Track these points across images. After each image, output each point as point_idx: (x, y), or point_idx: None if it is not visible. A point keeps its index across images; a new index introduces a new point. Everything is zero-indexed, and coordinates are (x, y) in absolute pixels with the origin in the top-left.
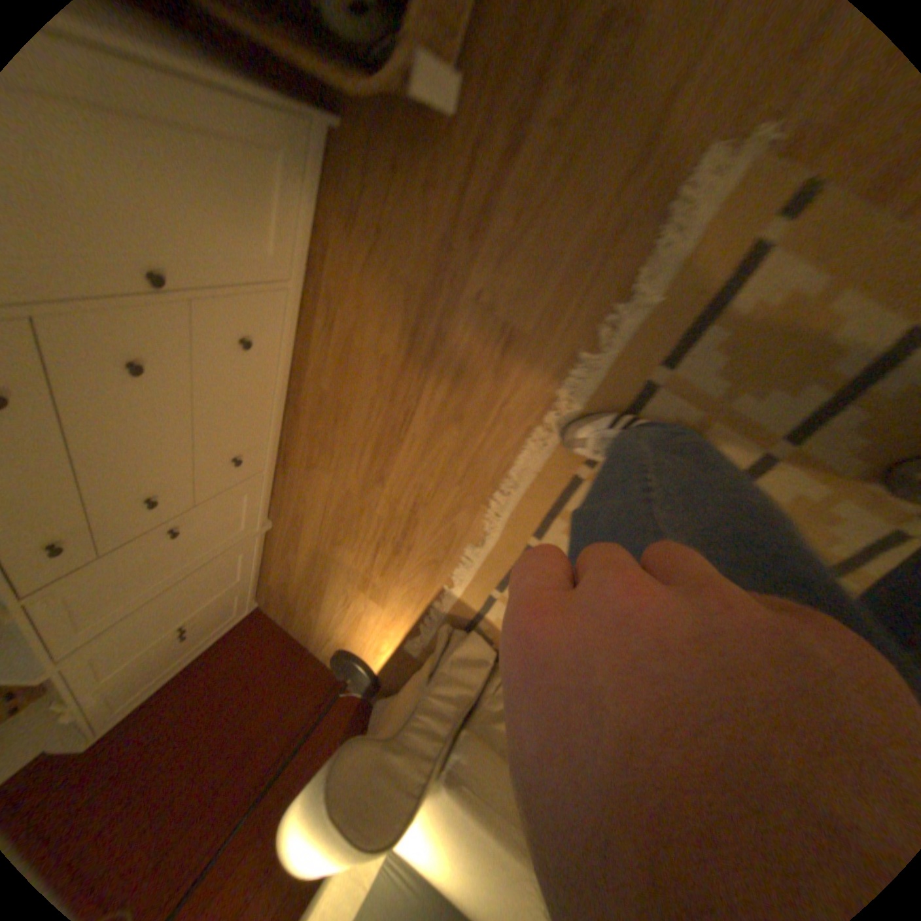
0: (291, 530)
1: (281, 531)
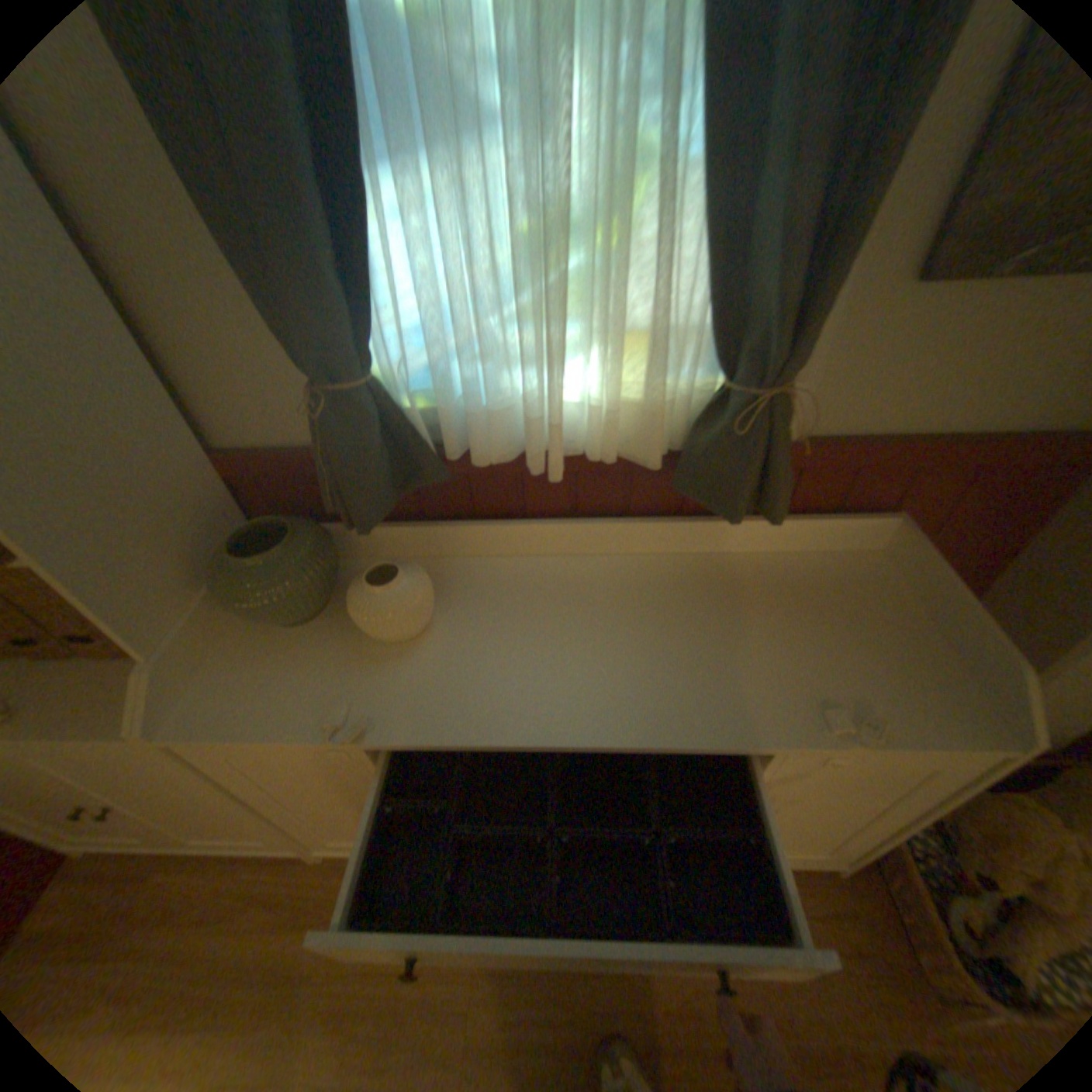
0: (317, 914)
1: (305, 891)
